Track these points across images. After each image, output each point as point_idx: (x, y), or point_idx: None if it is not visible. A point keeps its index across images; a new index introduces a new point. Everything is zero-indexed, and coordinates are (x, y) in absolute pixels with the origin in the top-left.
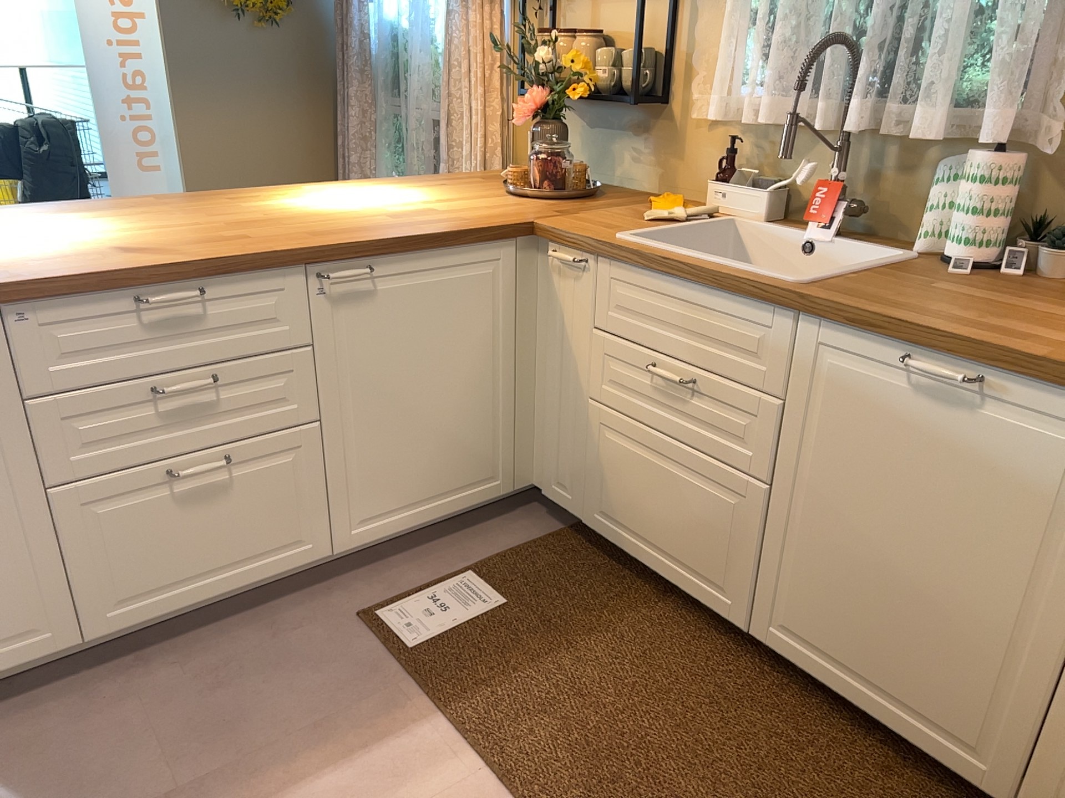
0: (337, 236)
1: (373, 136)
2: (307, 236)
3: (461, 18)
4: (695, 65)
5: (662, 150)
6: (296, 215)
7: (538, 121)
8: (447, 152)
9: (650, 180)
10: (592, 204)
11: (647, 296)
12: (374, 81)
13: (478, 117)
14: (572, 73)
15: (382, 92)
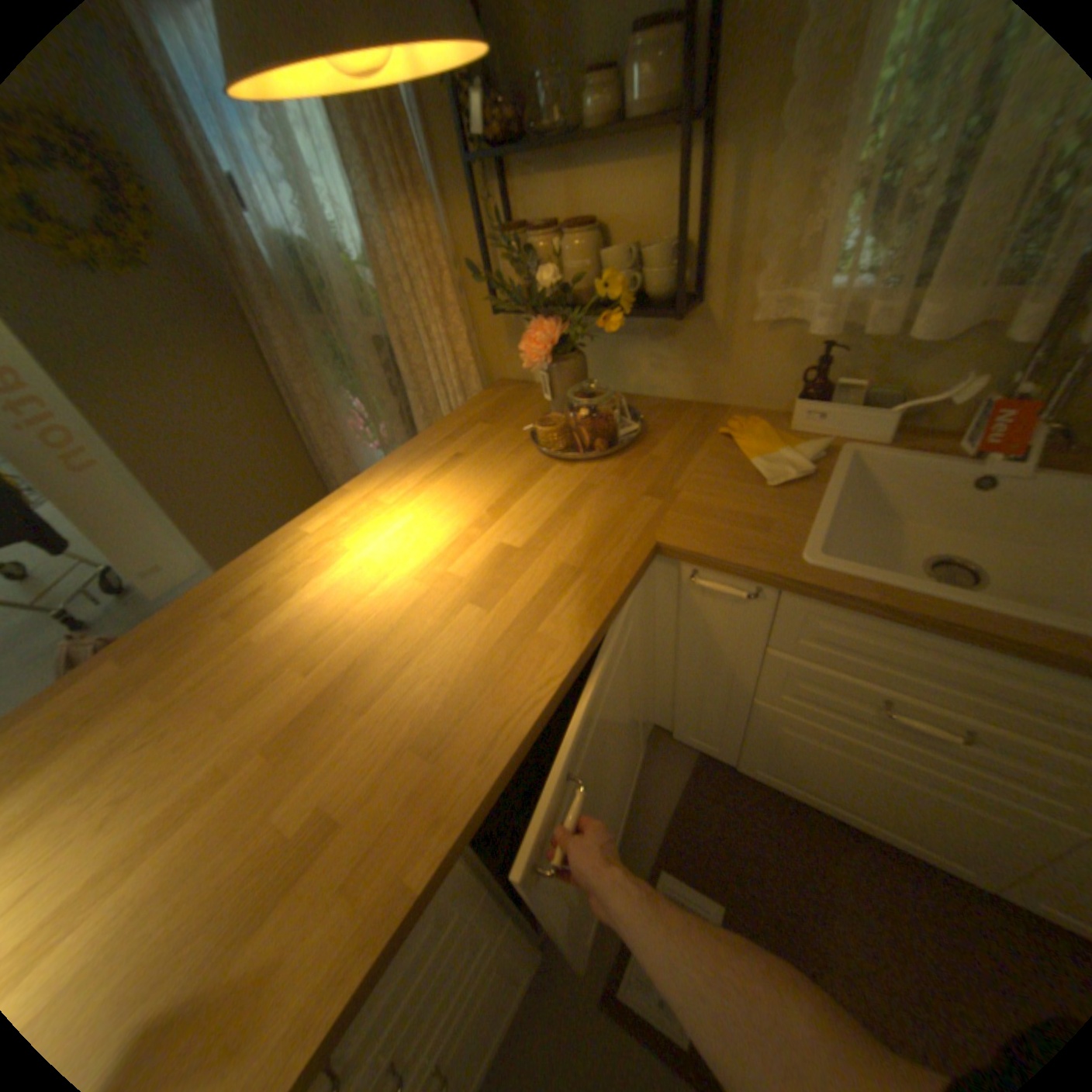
0: (467, 746)
1: (309, 360)
2: (422, 770)
3: (380, 219)
4: (767, 250)
5: (700, 353)
6: (350, 653)
7: (552, 355)
8: (413, 378)
9: (683, 385)
10: (663, 454)
11: (889, 643)
12: (286, 302)
13: (443, 340)
14: (599, 292)
15: (302, 314)
